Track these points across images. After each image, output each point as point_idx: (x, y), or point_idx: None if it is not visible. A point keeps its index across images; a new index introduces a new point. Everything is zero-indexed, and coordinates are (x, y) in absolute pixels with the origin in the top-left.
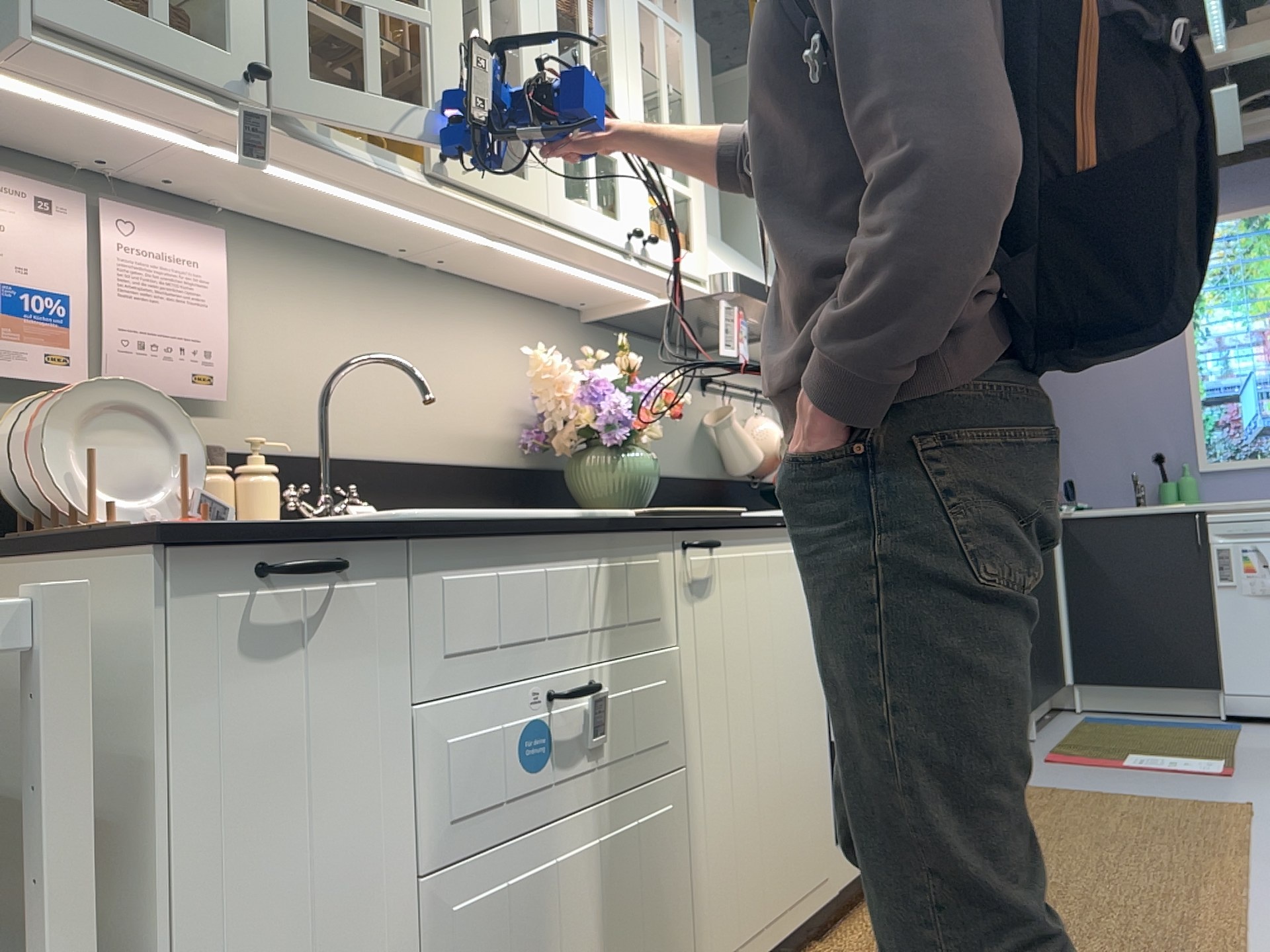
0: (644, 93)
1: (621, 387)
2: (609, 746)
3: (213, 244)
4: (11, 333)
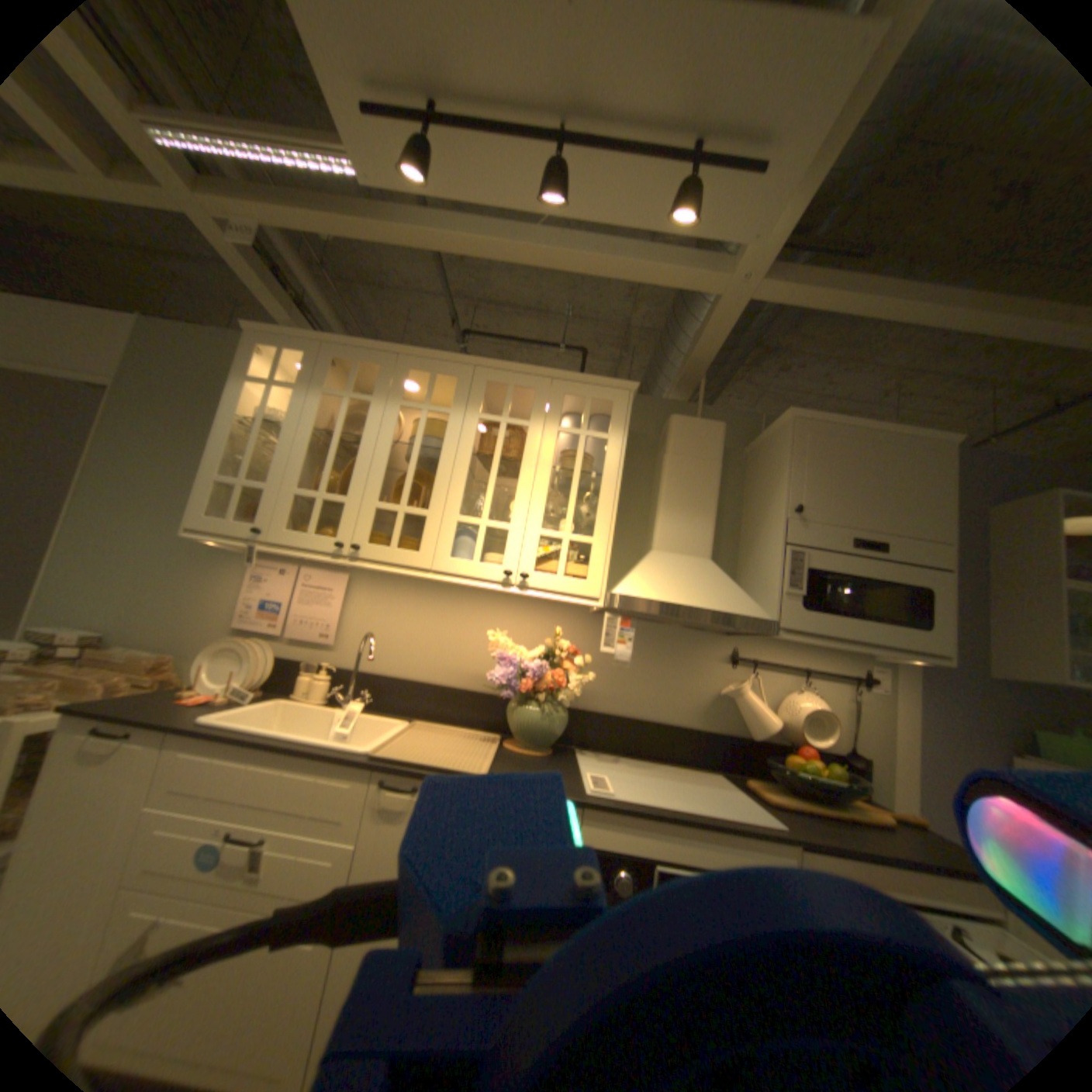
0: (547, 486)
1: (549, 662)
2: (264, 884)
3: (343, 582)
4: (259, 617)
